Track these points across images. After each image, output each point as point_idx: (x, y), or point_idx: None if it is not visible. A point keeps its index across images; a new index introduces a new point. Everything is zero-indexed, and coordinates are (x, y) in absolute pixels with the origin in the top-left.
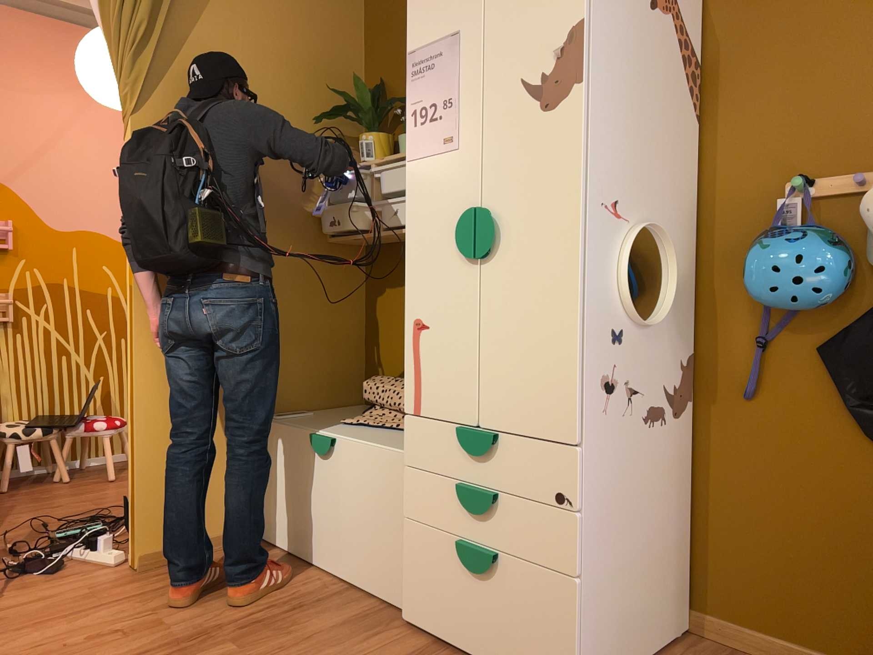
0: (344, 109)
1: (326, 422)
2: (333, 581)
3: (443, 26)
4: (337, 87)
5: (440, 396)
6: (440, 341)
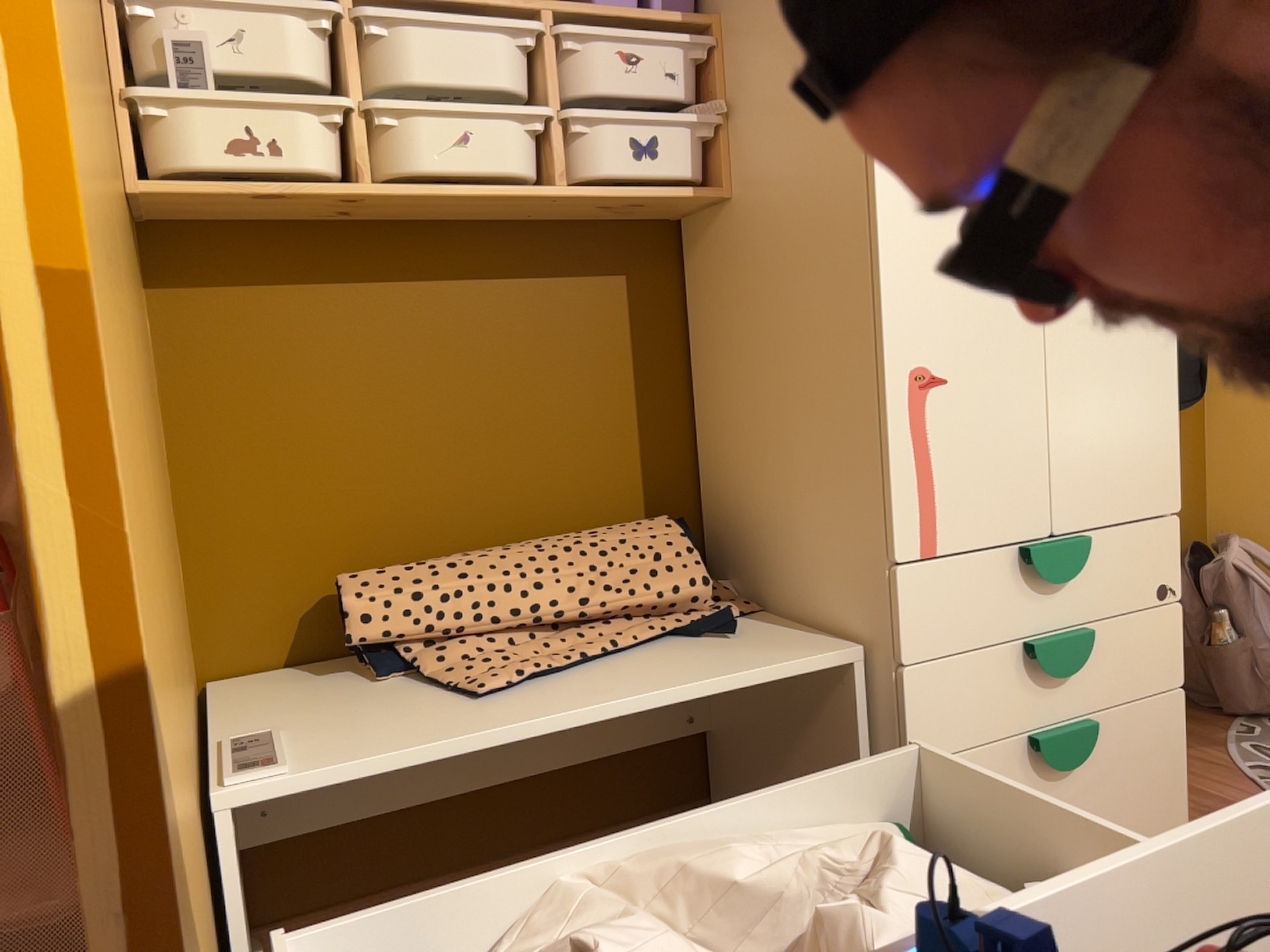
0: None
1: (431, 714)
2: None
3: None
4: None
5: (981, 506)
6: (976, 405)
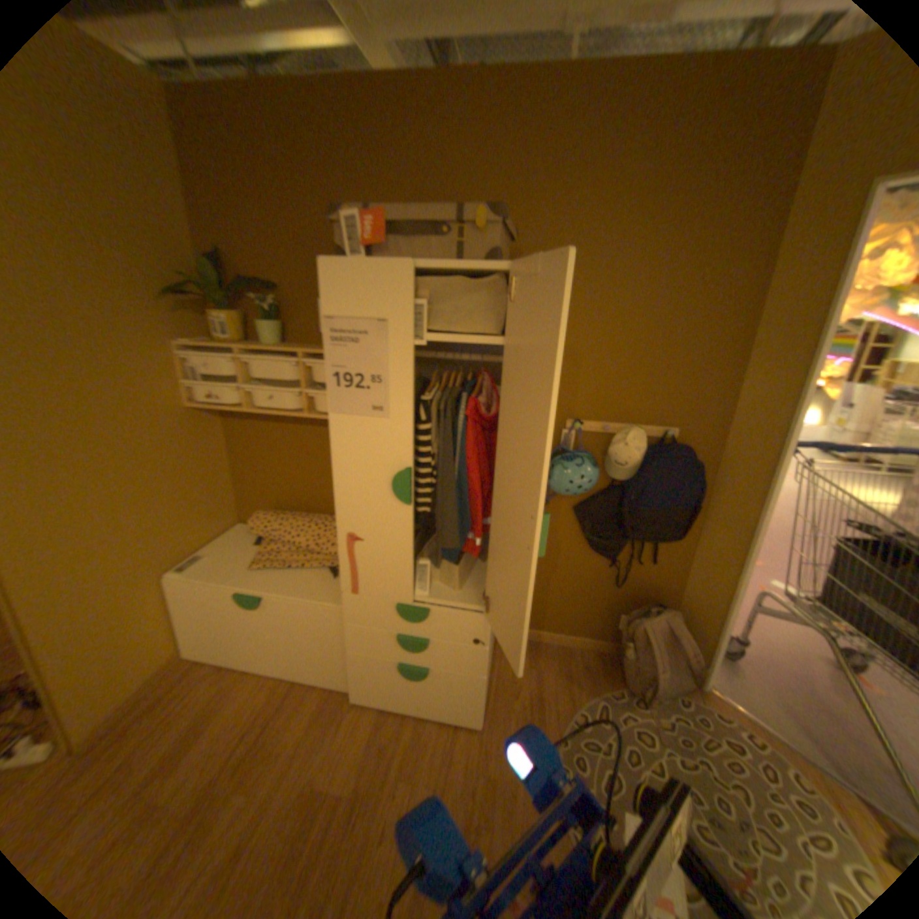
0: (176, 274)
1: (234, 570)
2: (277, 684)
3: (365, 307)
4: (164, 251)
5: (377, 586)
6: (375, 552)
